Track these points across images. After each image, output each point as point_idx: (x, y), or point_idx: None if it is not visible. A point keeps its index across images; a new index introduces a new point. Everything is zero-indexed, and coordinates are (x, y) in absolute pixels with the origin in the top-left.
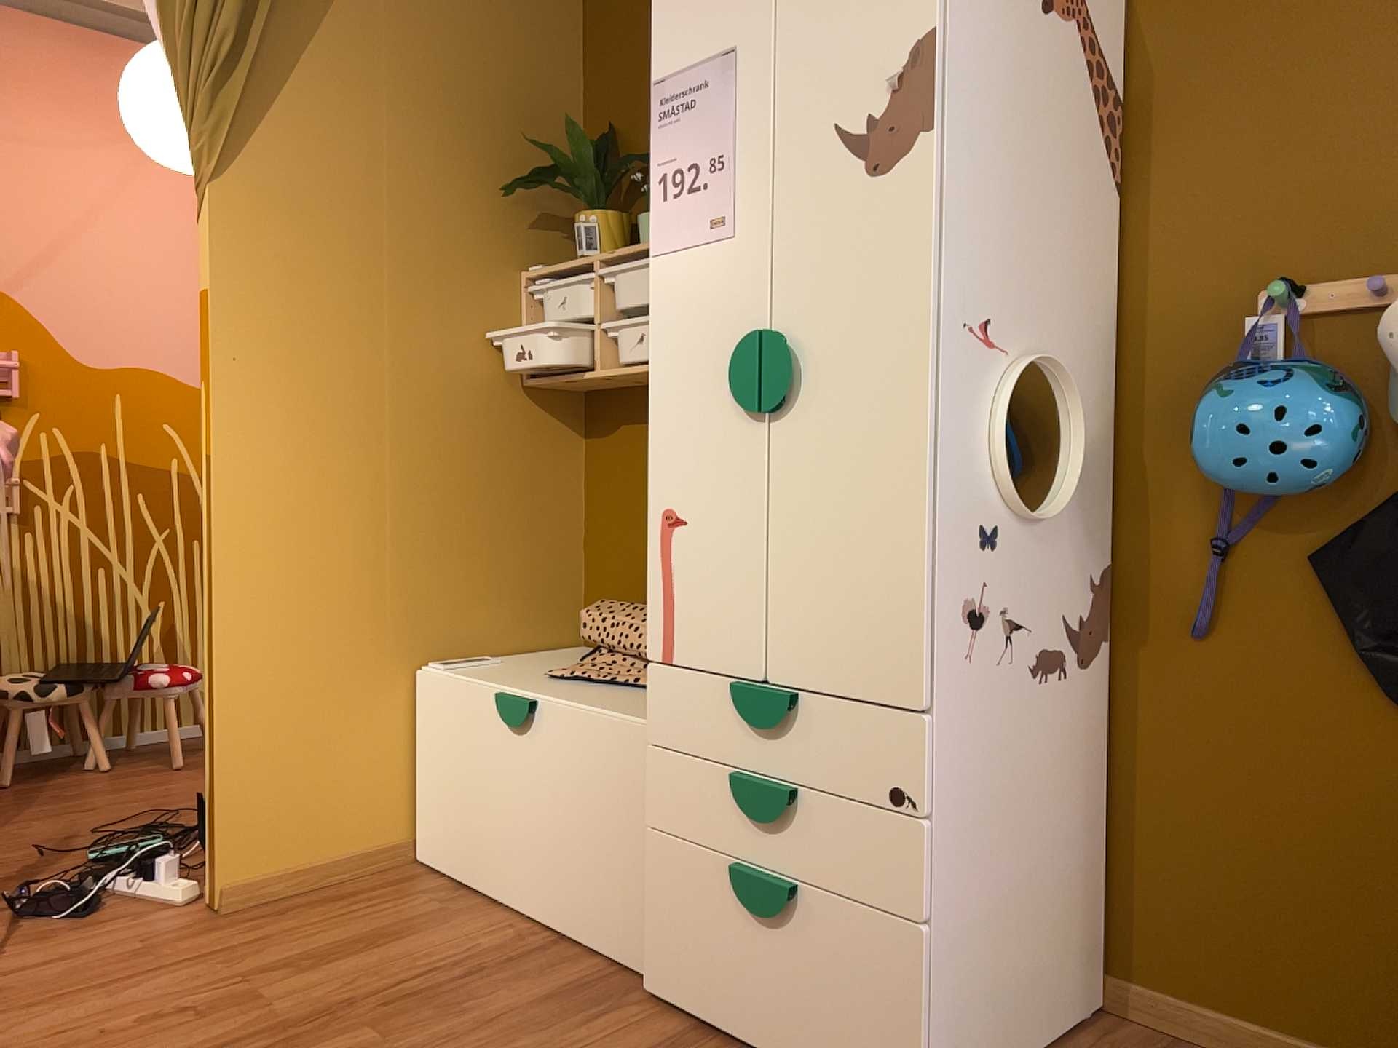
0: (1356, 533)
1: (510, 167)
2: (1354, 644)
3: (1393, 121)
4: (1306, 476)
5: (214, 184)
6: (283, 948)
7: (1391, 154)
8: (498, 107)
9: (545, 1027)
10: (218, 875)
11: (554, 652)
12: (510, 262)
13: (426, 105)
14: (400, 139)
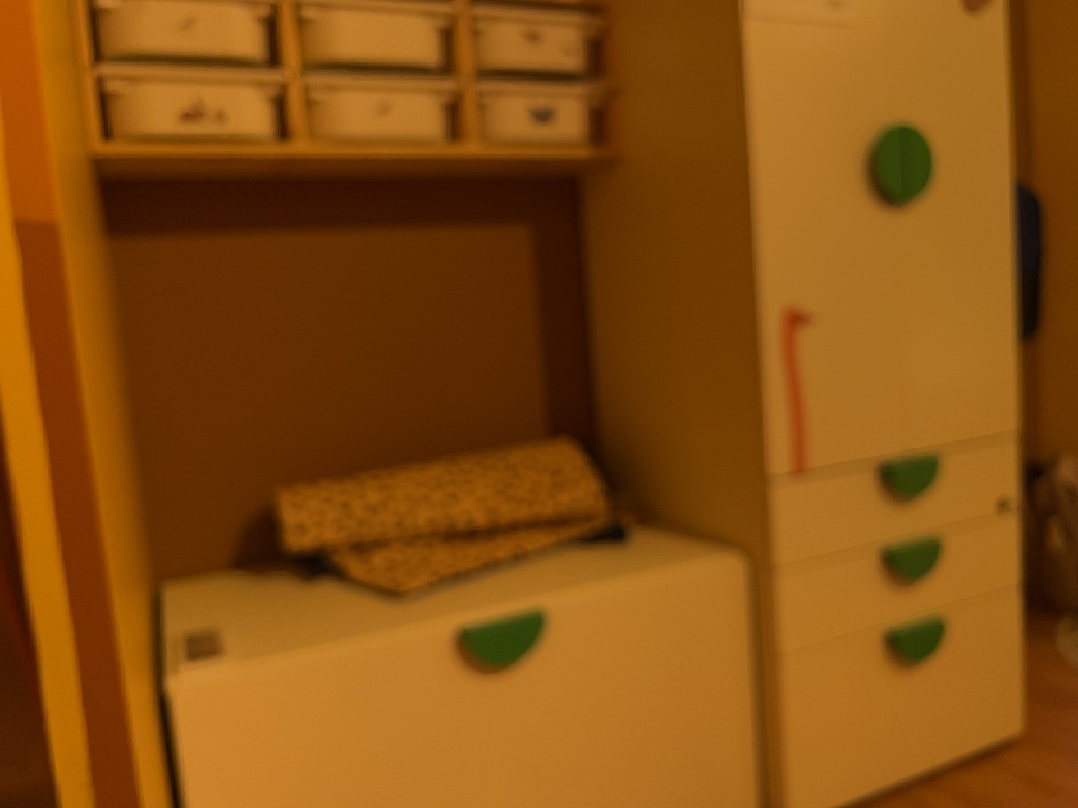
0: None
1: None
2: None
3: None
4: None
5: None
6: None
7: None
8: None
9: None
10: None
11: (186, 600)
12: None
13: None
14: None
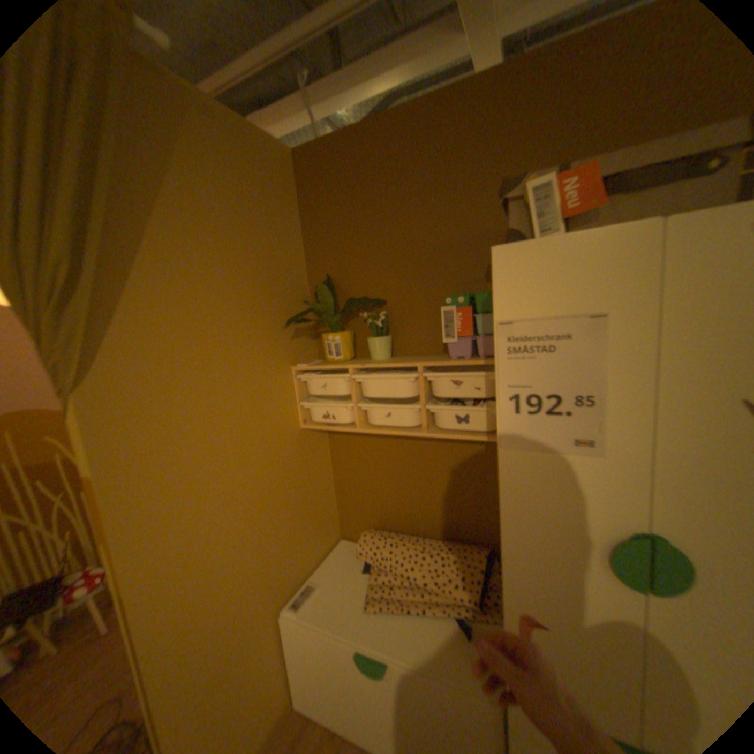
0: None
1: (277, 307)
2: None
3: None
4: None
5: (74, 389)
6: None
7: None
8: (265, 270)
9: None
10: None
11: (335, 554)
12: (285, 363)
13: (226, 279)
14: (214, 307)
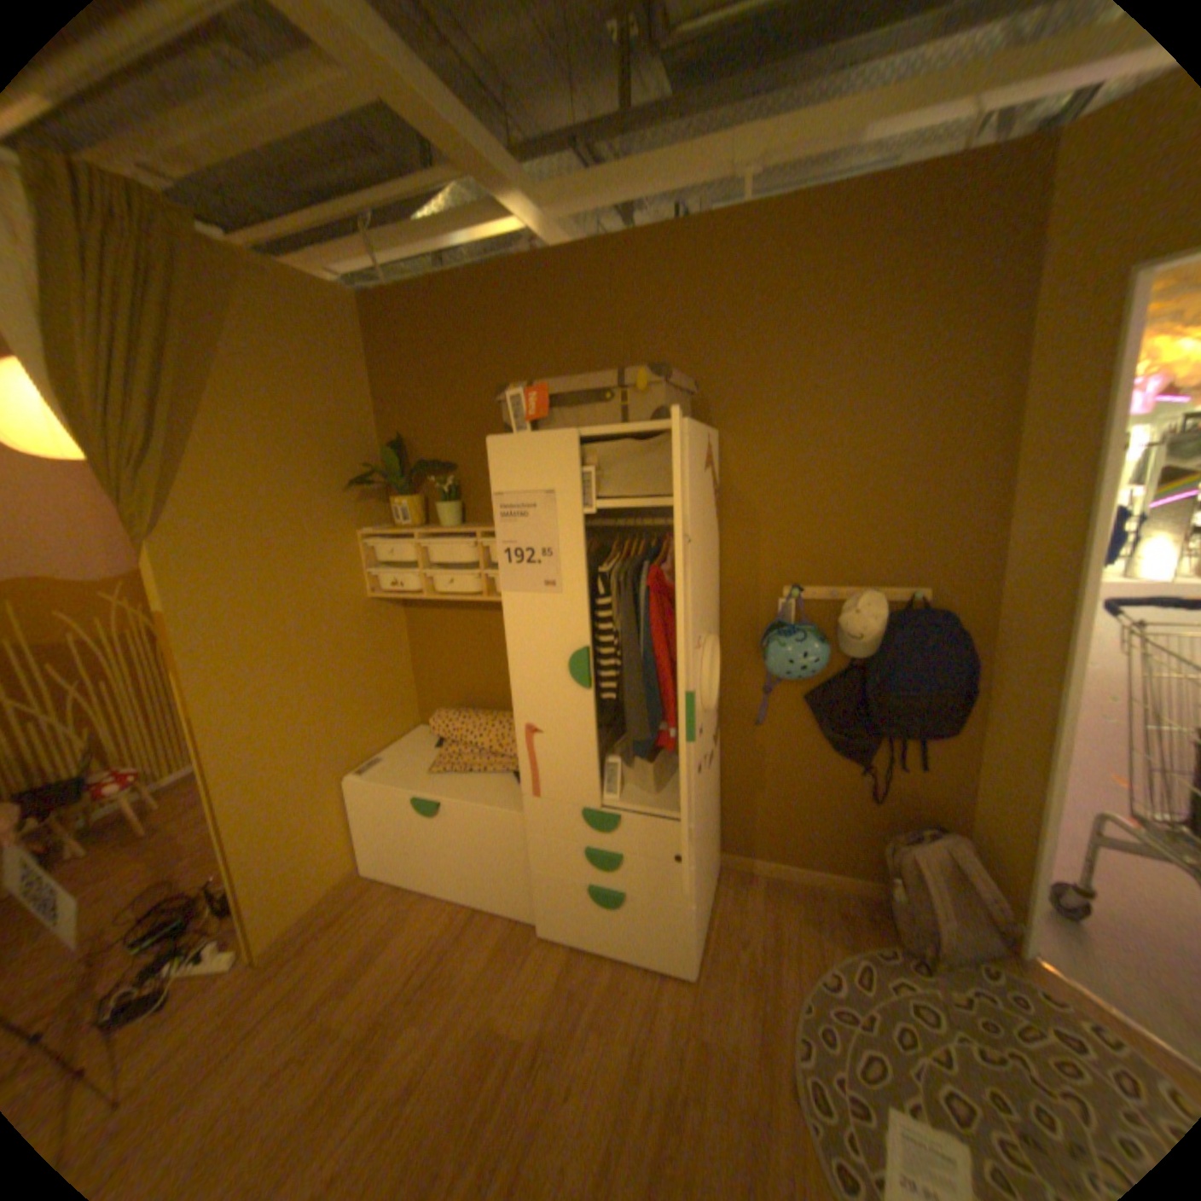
0: (824, 691)
1: (339, 468)
2: (822, 732)
3: (839, 521)
4: (811, 675)
5: (145, 539)
6: (320, 981)
7: (838, 535)
8: (324, 430)
9: (501, 981)
10: (254, 949)
11: (411, 737)
12: (349, 527)
13: (280, 440)
14: (268, 468)
